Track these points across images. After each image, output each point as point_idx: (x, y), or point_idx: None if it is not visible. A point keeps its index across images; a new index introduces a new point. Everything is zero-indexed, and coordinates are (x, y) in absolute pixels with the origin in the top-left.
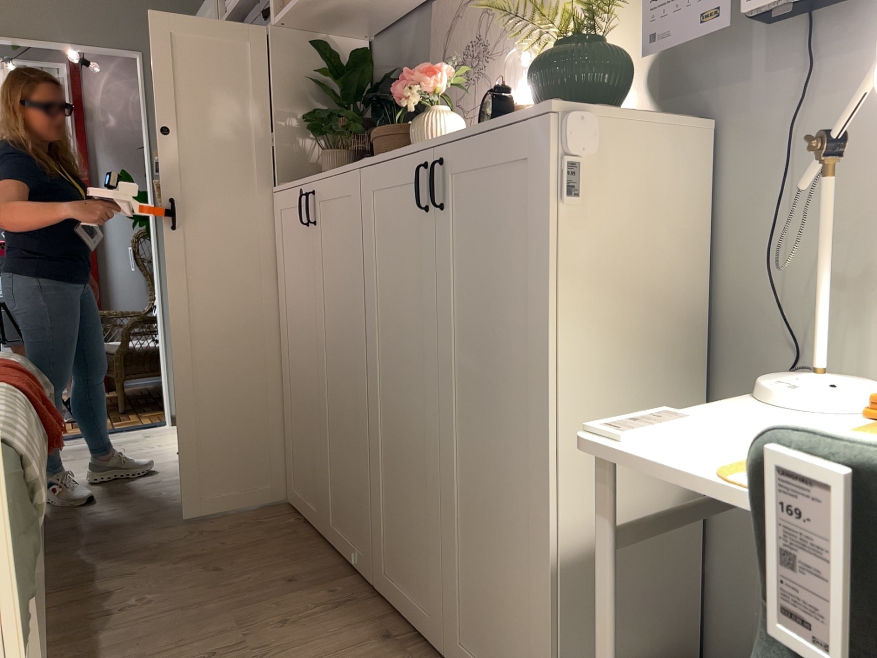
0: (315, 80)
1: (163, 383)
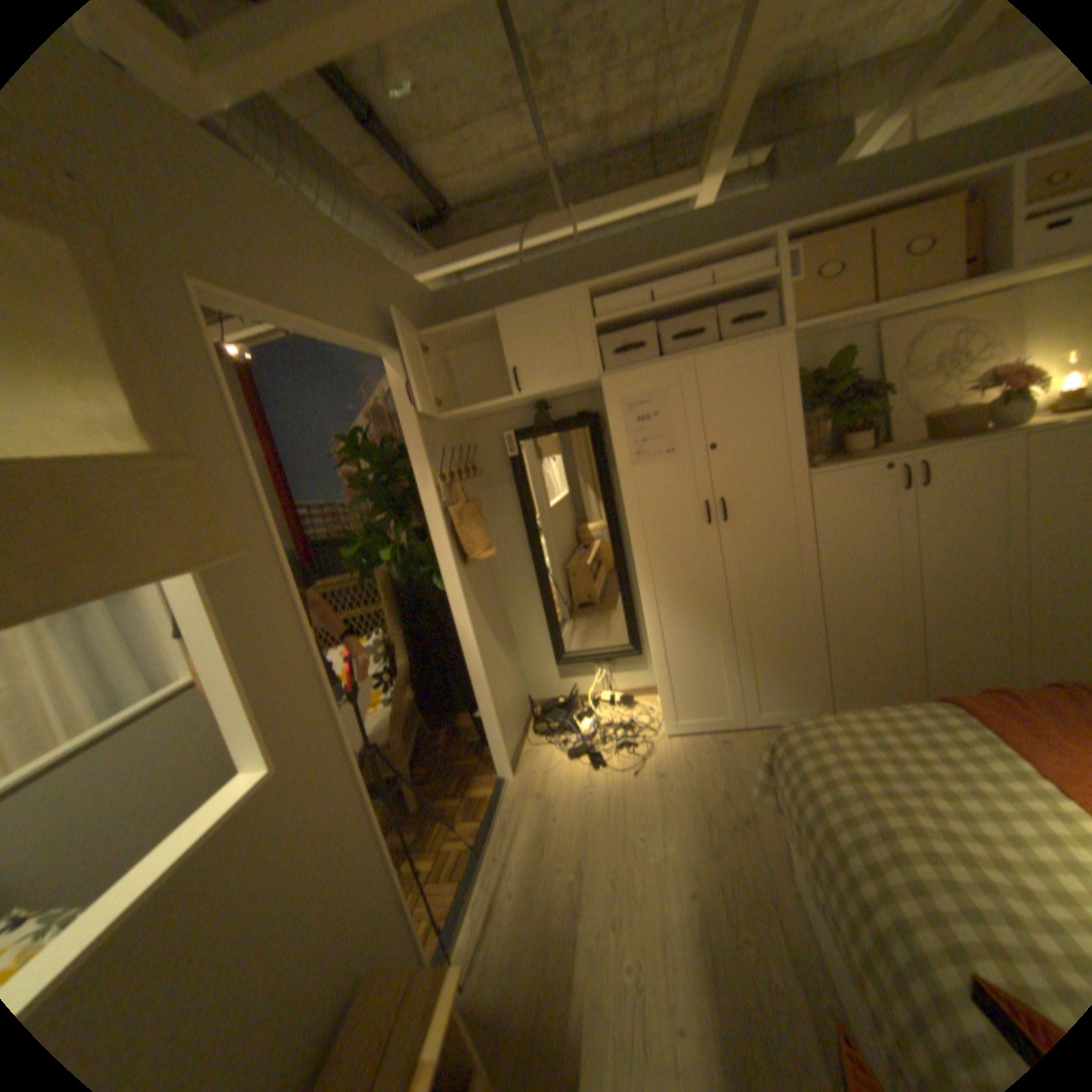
0: (805, 380)
1: (487, 740)
